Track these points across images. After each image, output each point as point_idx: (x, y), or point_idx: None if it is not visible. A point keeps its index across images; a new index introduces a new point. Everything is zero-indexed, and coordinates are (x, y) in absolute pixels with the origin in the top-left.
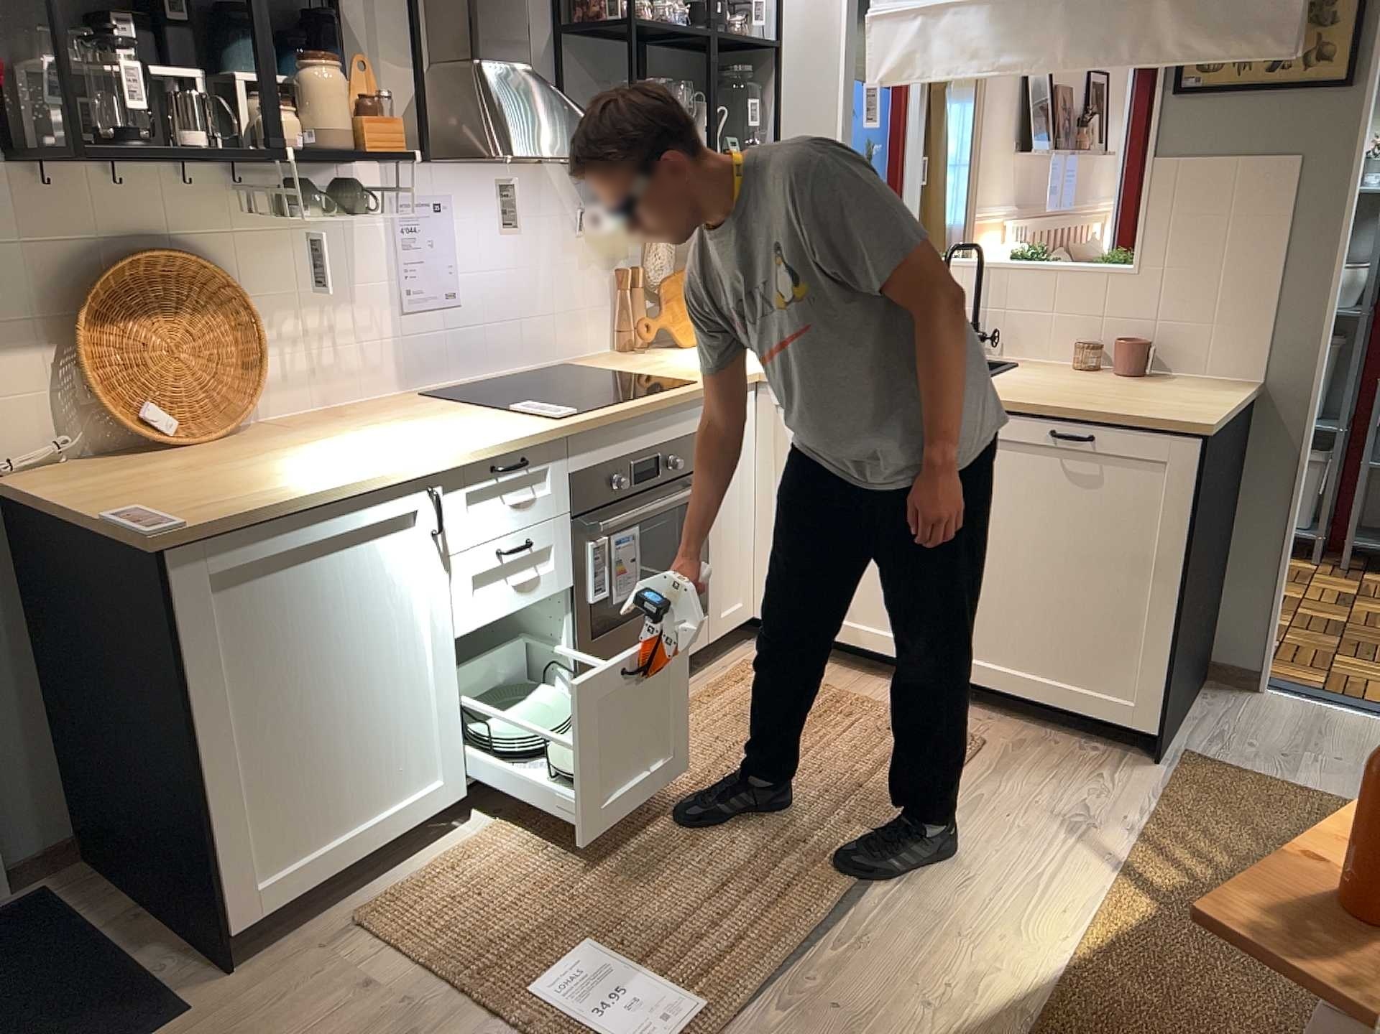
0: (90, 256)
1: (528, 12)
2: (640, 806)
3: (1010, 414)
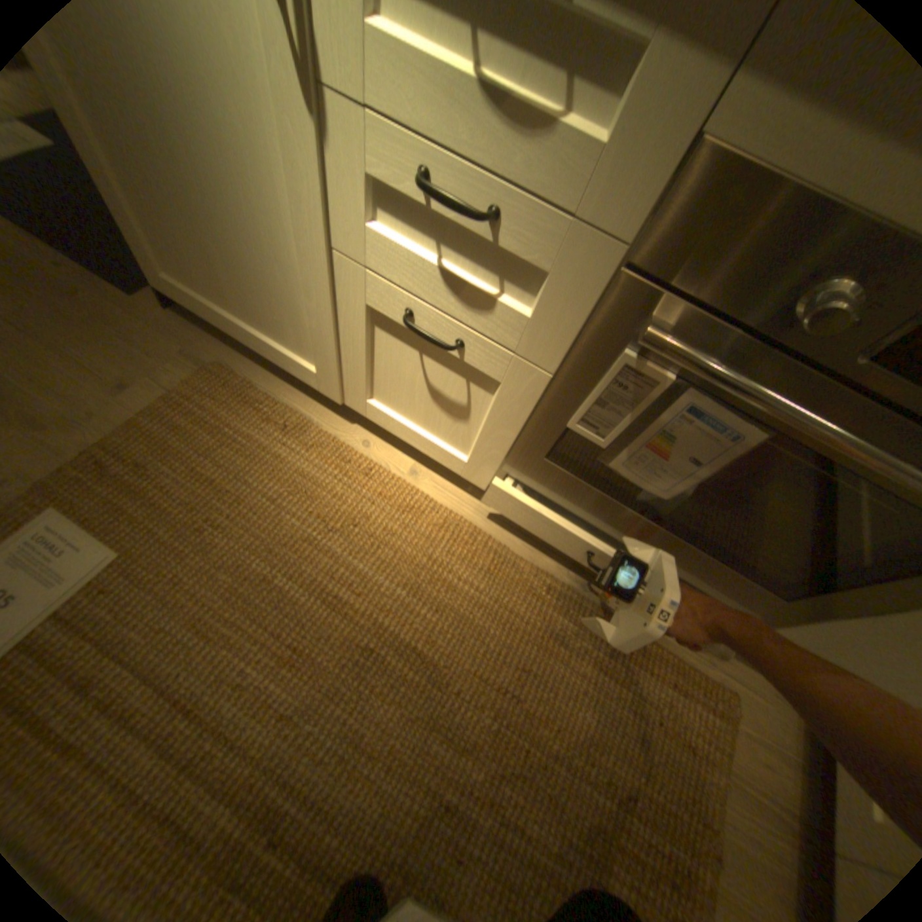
0: None
1: None
2: (374, 581)
3: None
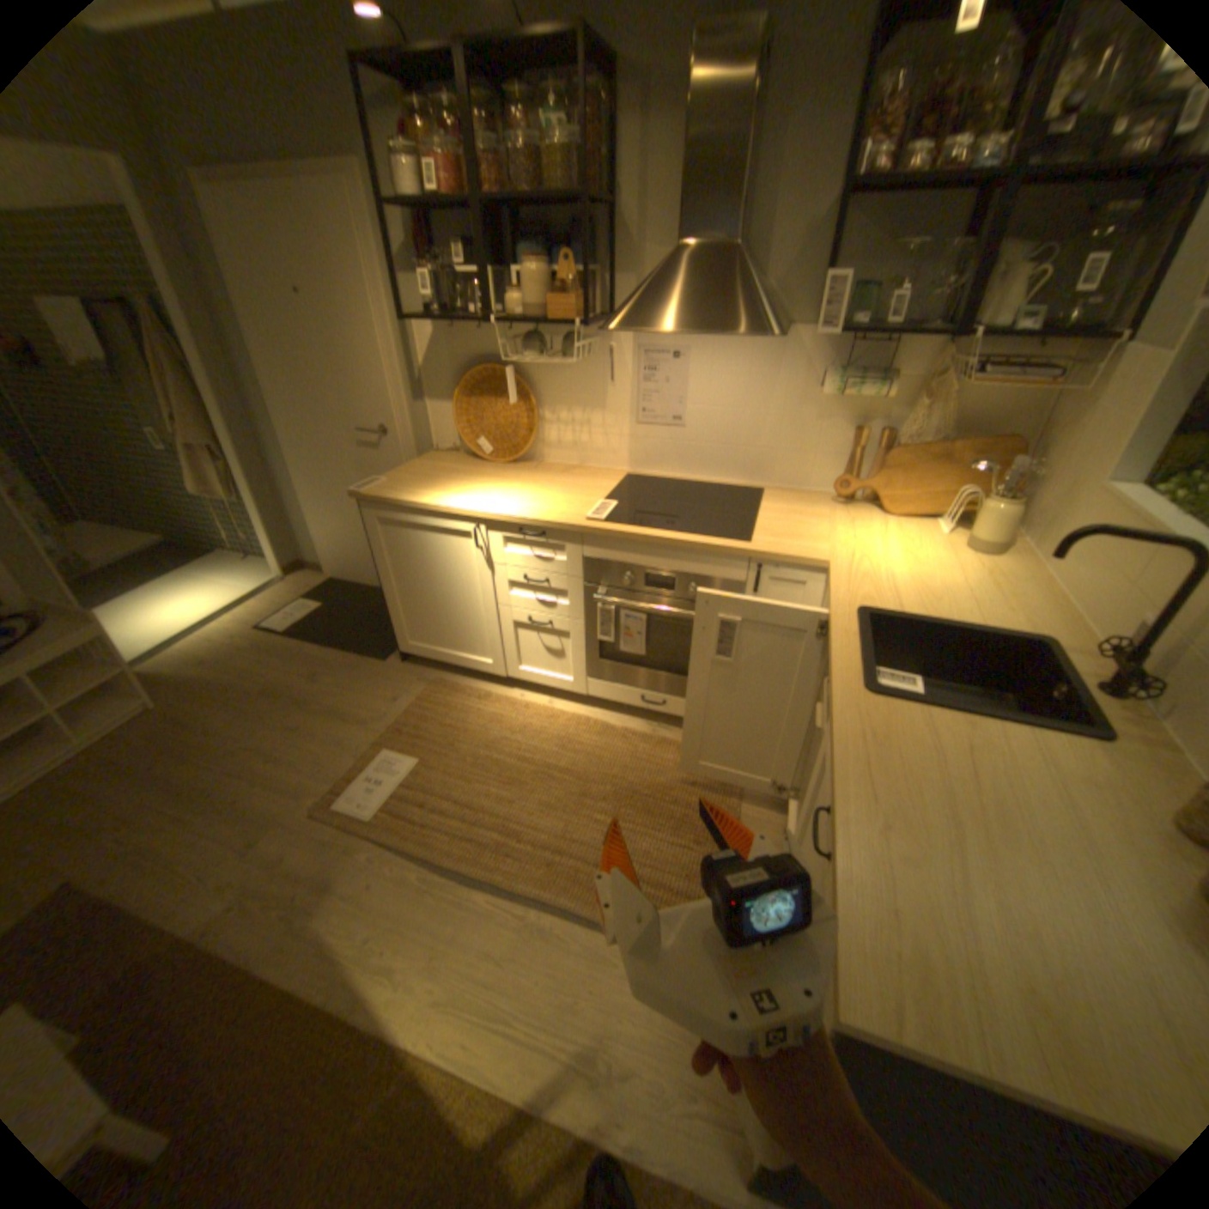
0: (472, 363)
1: (808, 177)
2: (539, 748)
3: (832, 751)
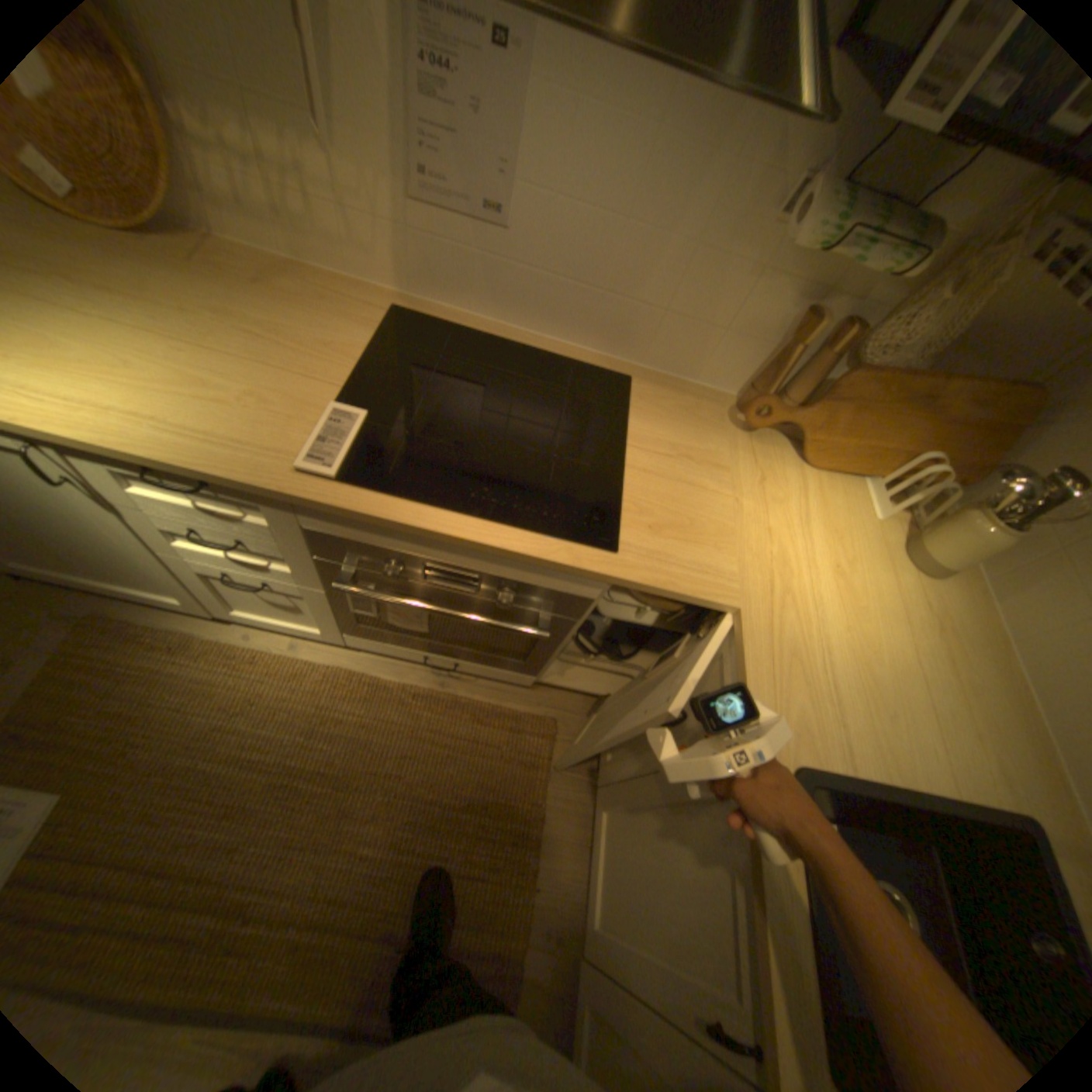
0: None
1: None
2: (276, 741)
3: None
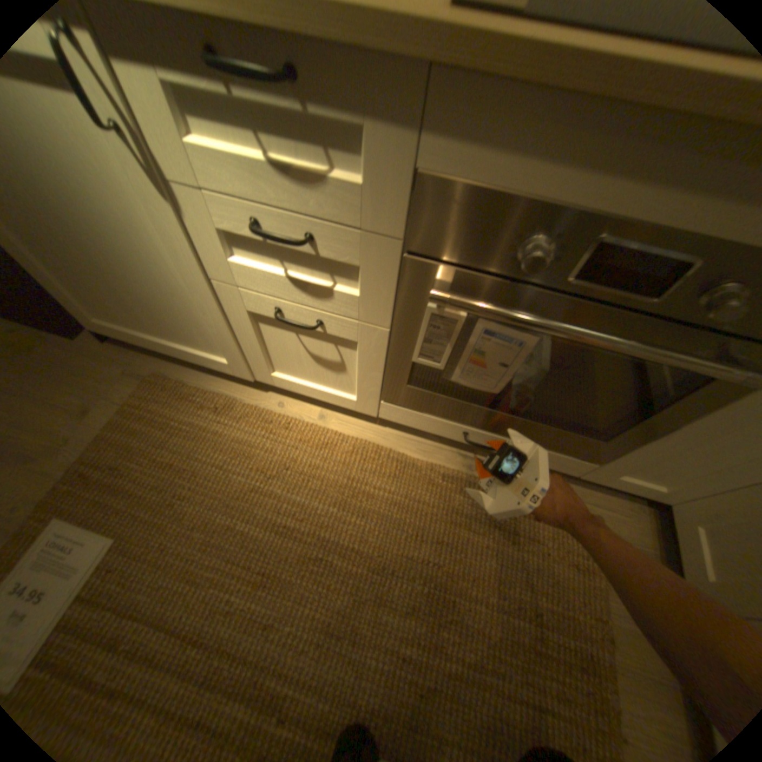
0: None
1: None
2: (310, 507)
3: None
